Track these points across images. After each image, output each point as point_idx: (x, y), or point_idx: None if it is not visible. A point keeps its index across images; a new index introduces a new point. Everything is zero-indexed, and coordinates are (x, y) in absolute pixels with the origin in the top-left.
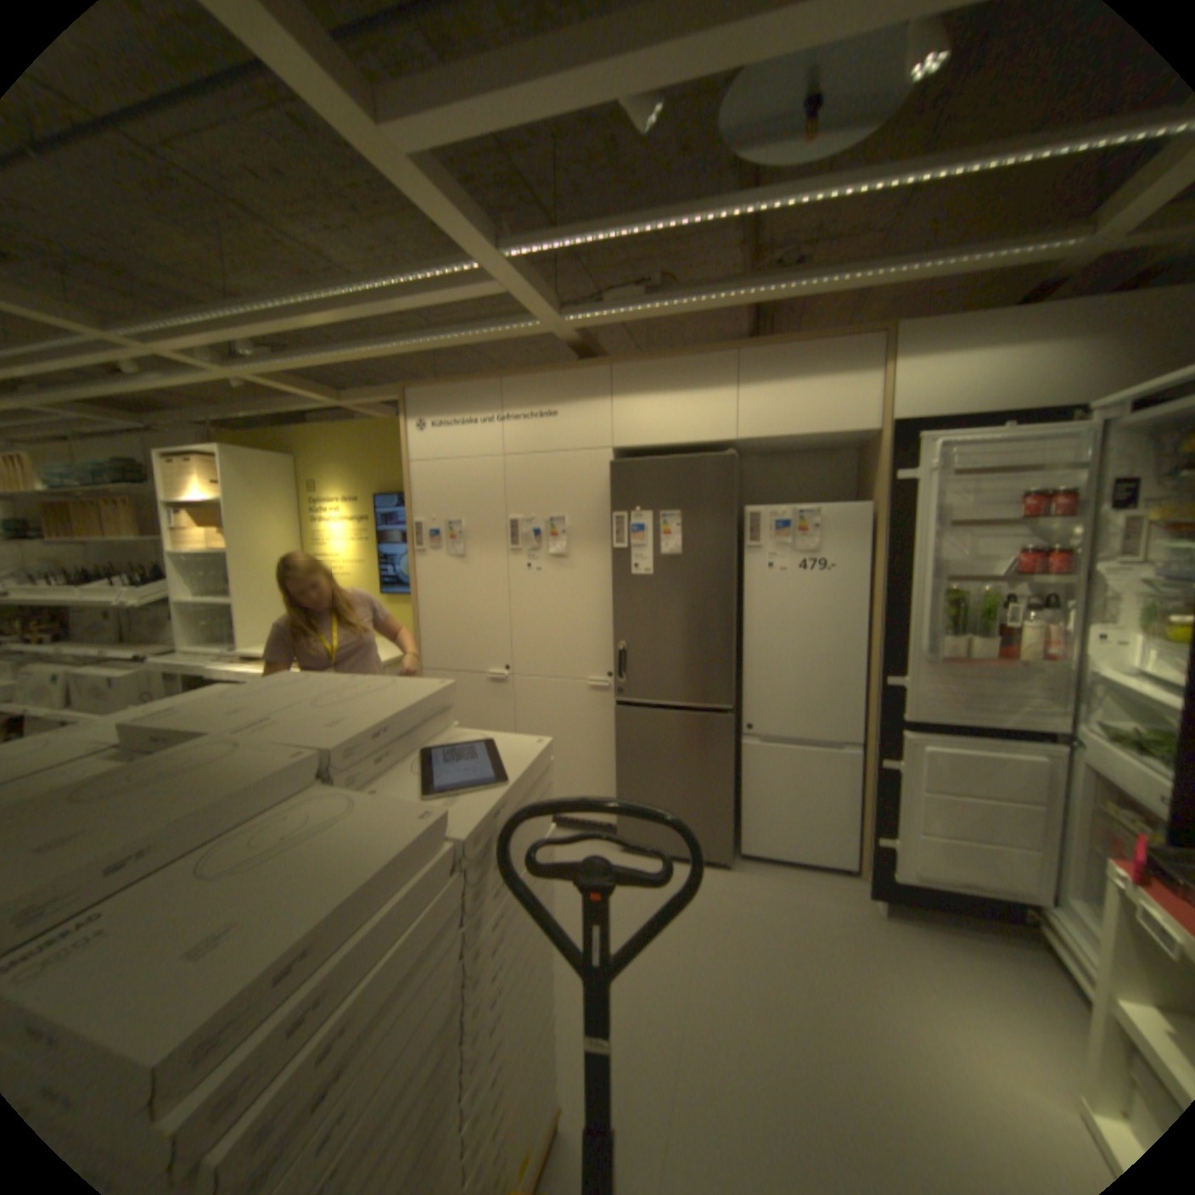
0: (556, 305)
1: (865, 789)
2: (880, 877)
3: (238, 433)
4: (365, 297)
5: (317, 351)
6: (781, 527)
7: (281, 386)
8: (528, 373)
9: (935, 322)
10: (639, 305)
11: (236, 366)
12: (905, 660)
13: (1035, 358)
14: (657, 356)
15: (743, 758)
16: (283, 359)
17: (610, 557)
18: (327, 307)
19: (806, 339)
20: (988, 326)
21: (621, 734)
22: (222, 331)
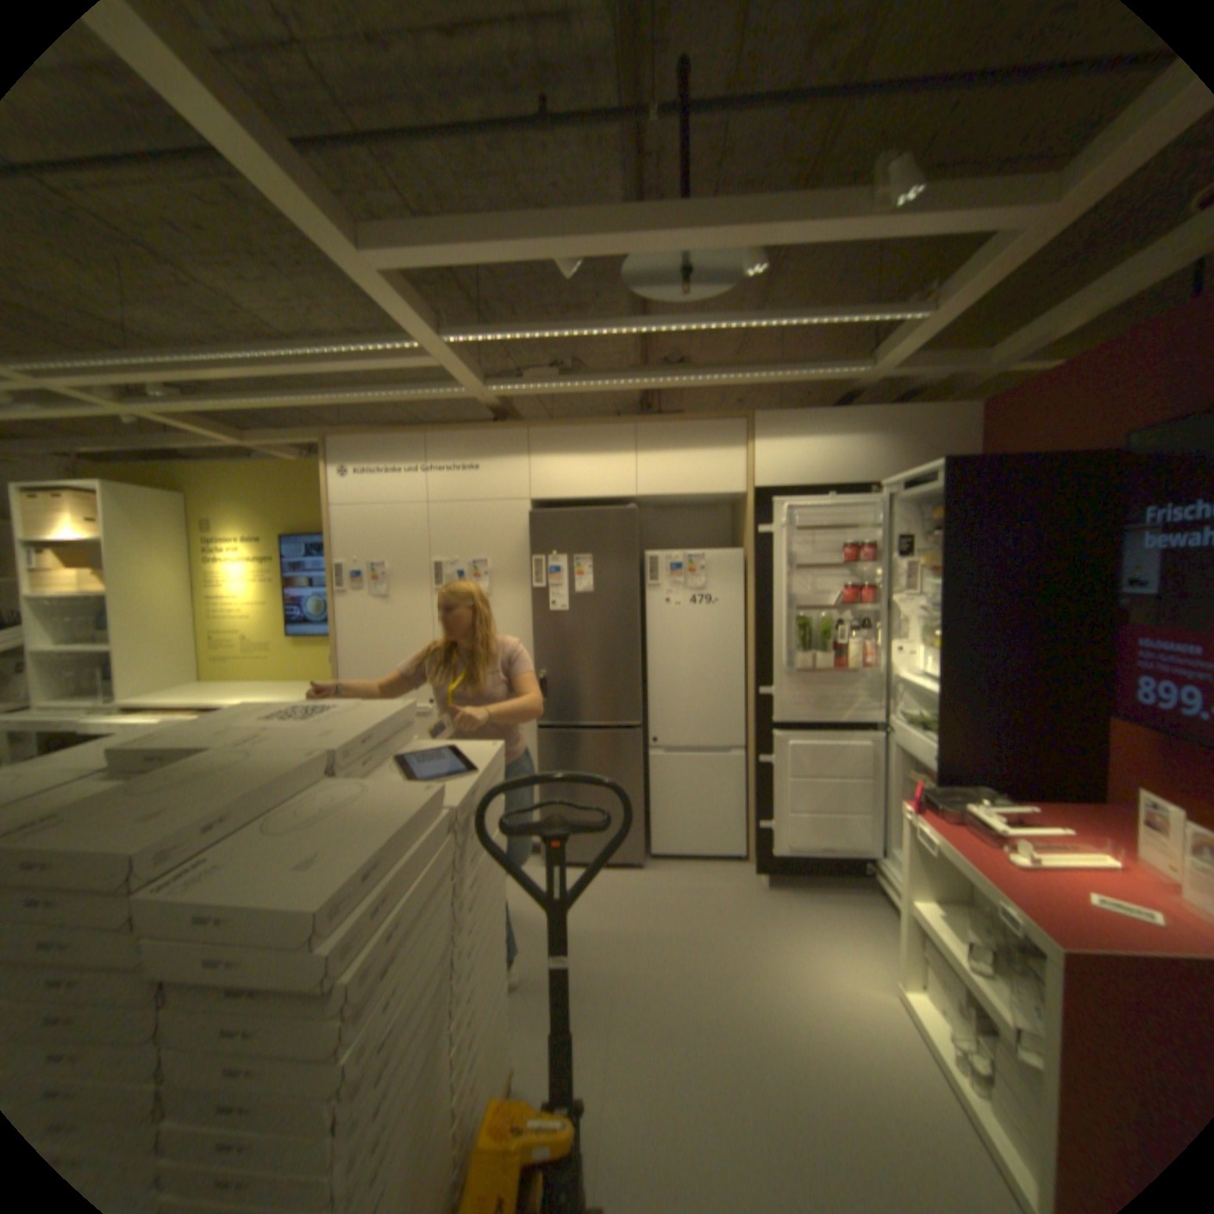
0: (482, 378)
1: (748, 786)
2: (762, 855)
3: (114, 469)
4: (303, 359)
5: (235, 398)
6: (674, 570)
7: (182, 426)
8: (452, 431)
9: (780, 415)
10: (555, 384)
11: (138, 406)
12: (771, 674)
13: (848, 446)
14: (568, 425)
15: (650, 769)
16: (195, 403)
17: (530, 596)
18: (262, 364)
19: (688, 420)
20: (816, 421)
21: (543, 757)
22: (138, 376)
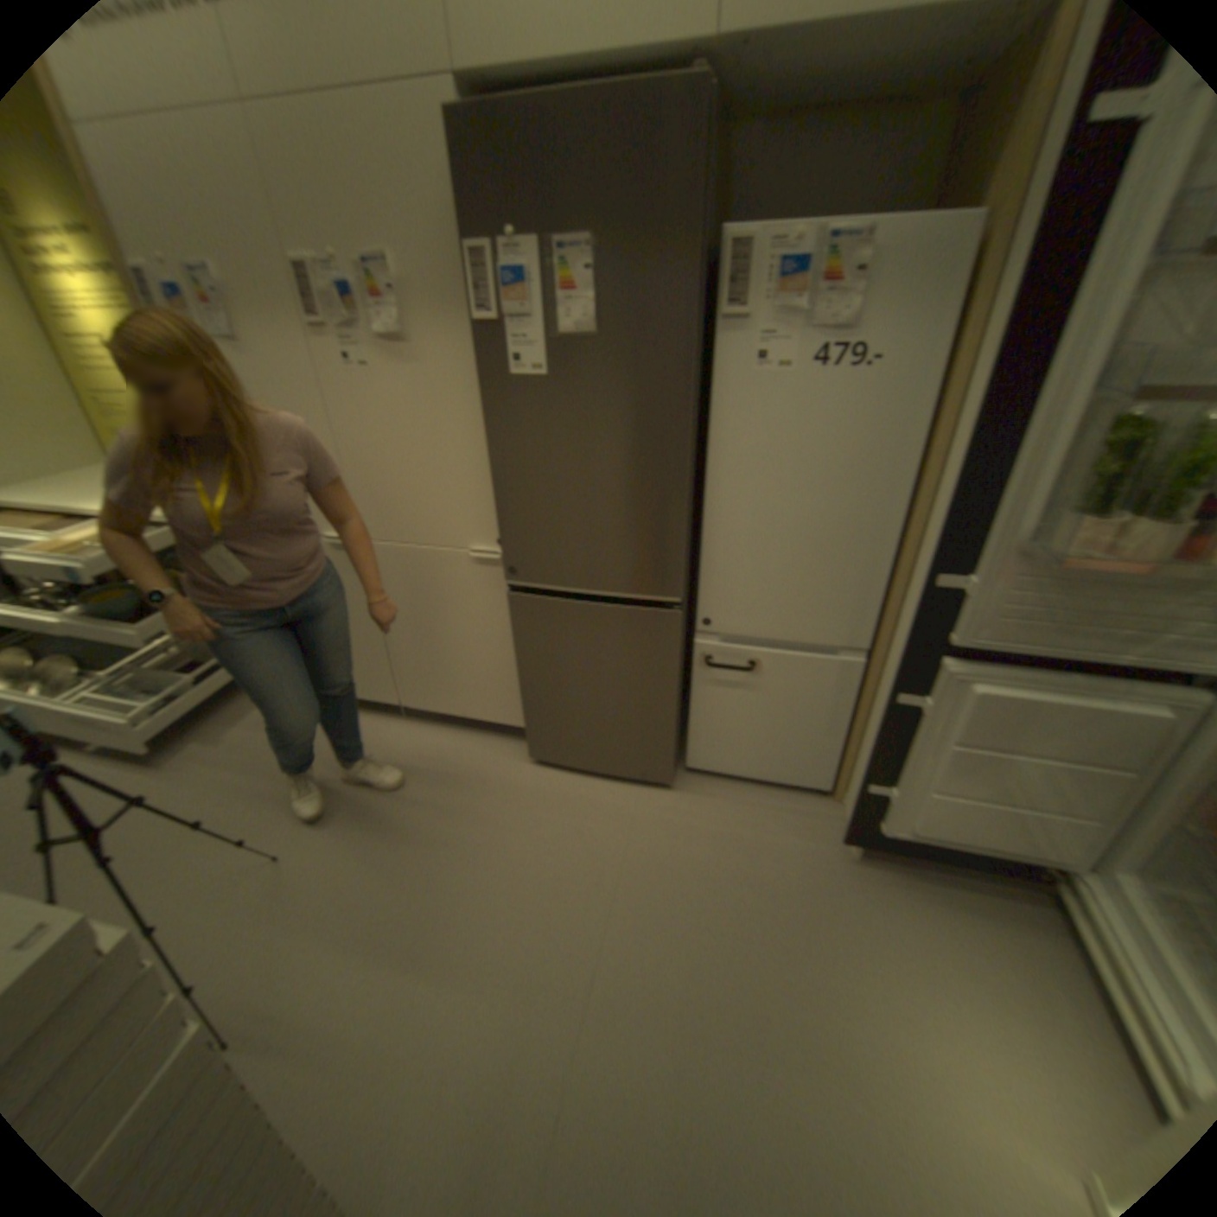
0: None
1: (858, 702)
2: (860, 822)
3: None
4: None
5: None
6: (789, 270)
7: None
8: None
9: None
10: None
11: None
12: (978, 545)
13: None
14: None
15: (693, 660)
16: None
17: (475, 336)
18: None
19: None
20: None
21: (518, 630)
22: None
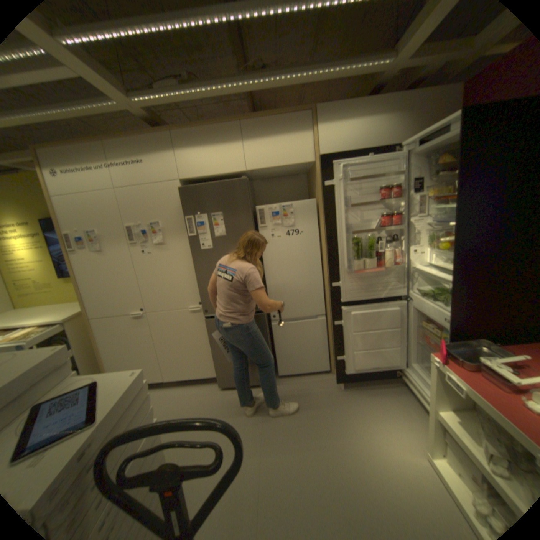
0: (122, 90)
1: (328, 334)
2: (339, 373)
3: None
4: None
5: None
6: (275, 215)
7: None
8: (119, 137)
9: (333, 104)
10: (176, 91)
11: None
12: (338, 274)
13: (377, 123)
14: (195, 125)
15: (273, 331)
16: None
17: (189, 241)
18: None
19: (273, 114)
20: (356, 107)
21: (210, 333)
22: None
